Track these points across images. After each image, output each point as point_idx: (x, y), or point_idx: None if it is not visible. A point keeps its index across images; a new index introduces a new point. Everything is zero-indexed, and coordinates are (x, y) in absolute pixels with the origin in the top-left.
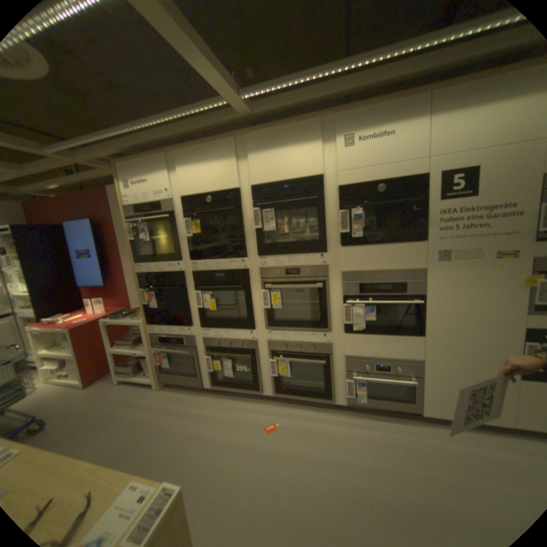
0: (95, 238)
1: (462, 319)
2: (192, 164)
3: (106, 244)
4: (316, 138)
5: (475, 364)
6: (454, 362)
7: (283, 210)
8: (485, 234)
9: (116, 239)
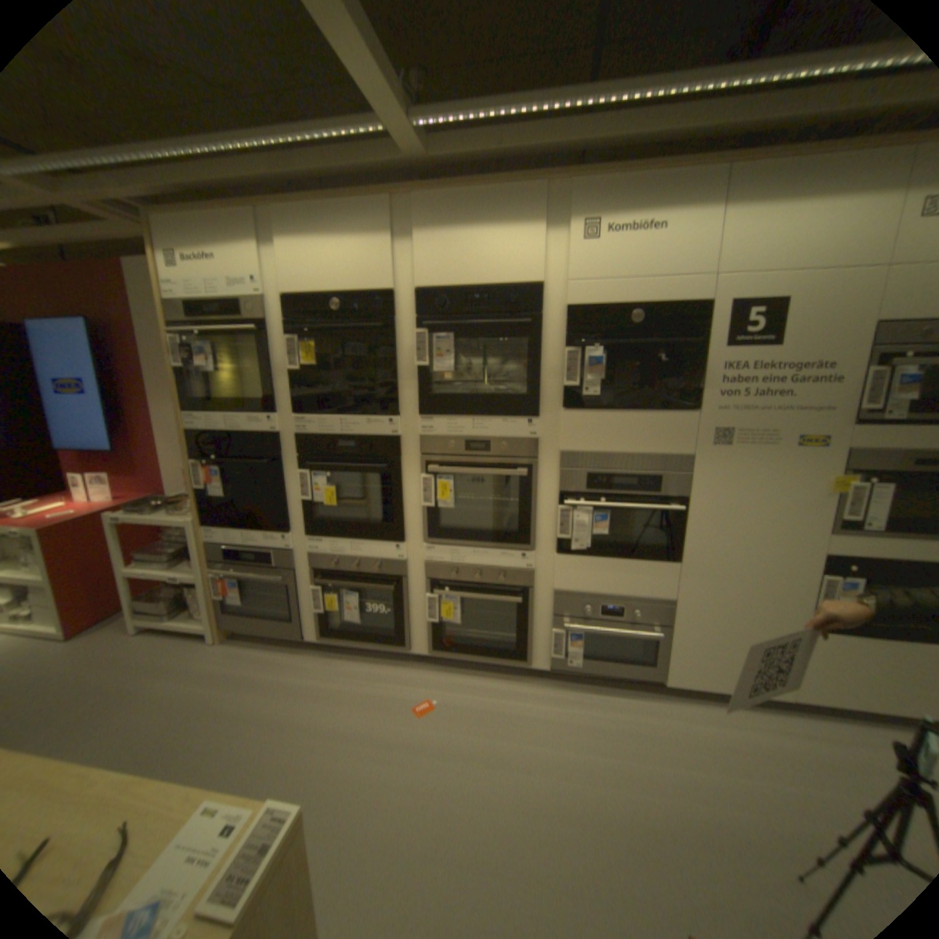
0: (96, 358)
1: (738, 538)
2: (308, 236)
3: (118, 371)
4: (537, 218)
5: (751, 607)
6: (721, 604)
7: (469, 339)
8: (786, 408)
9: (140, 363)
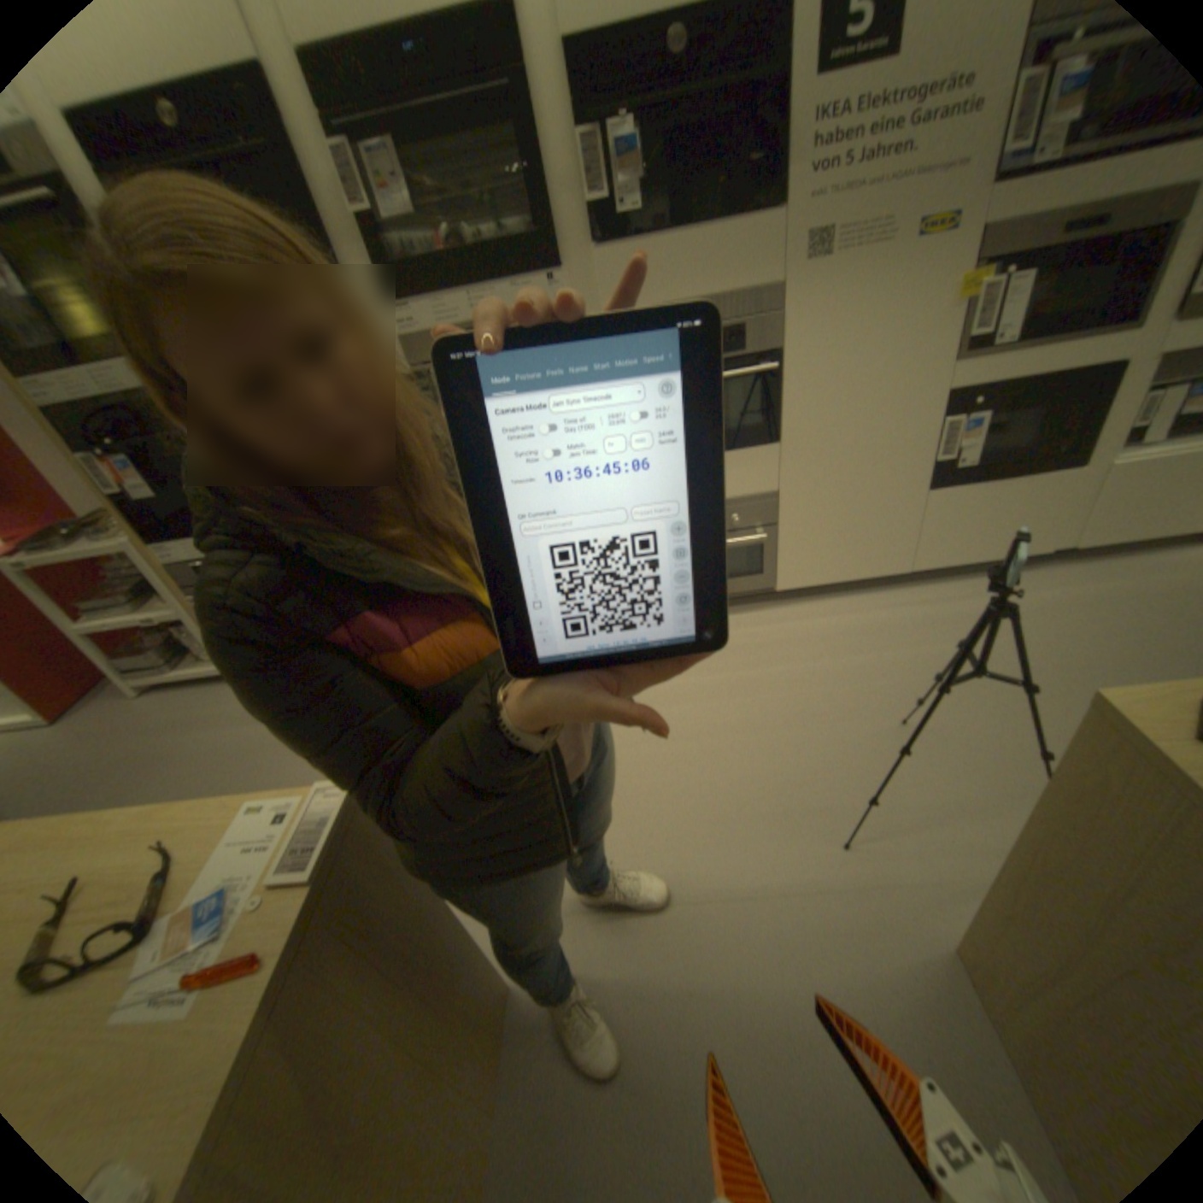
0: None
1: (844, 392)
2: None
3: None
4: None
5: (860, 478)
6: (827, 483)
7: (418, 142)
8: (900, 176)
9: None
